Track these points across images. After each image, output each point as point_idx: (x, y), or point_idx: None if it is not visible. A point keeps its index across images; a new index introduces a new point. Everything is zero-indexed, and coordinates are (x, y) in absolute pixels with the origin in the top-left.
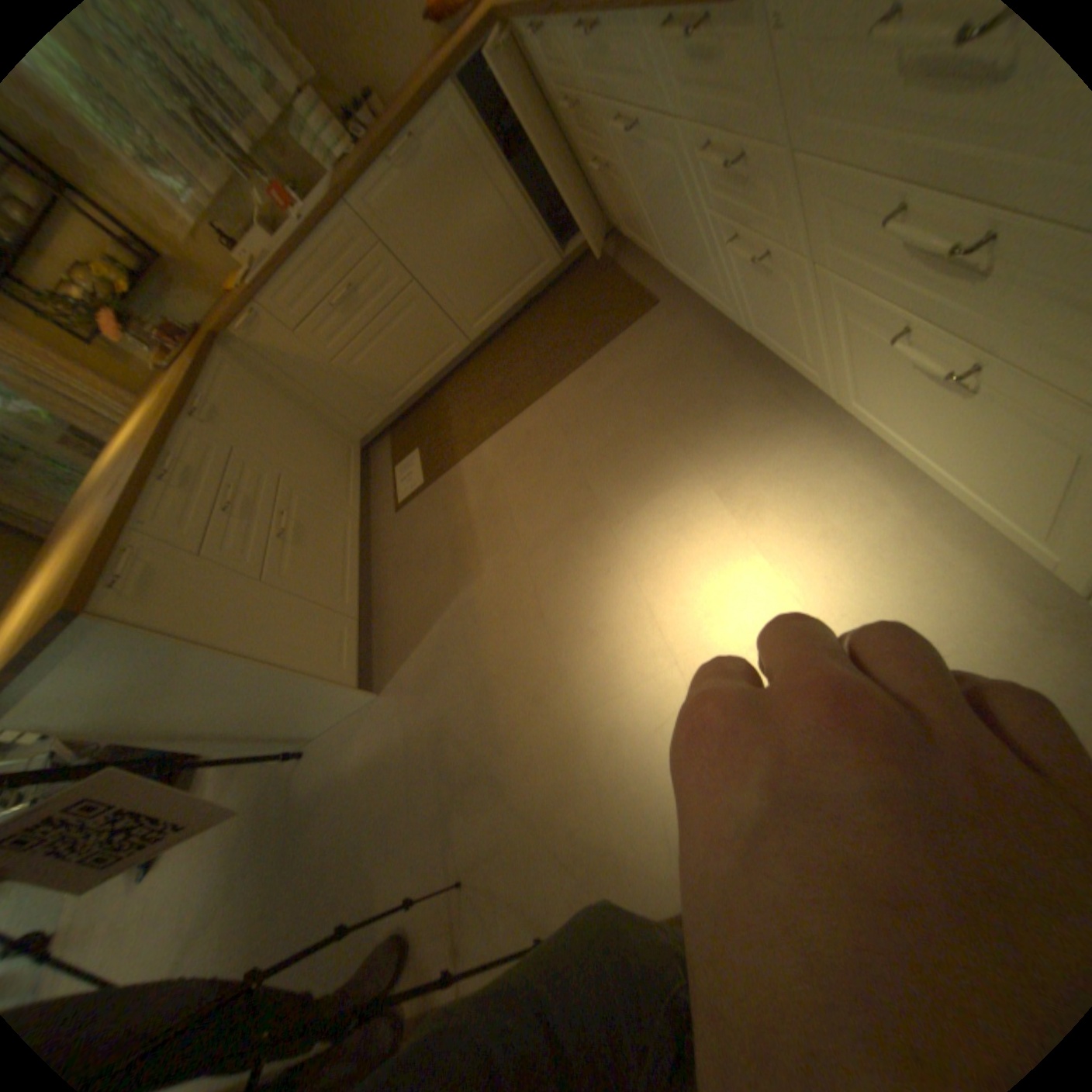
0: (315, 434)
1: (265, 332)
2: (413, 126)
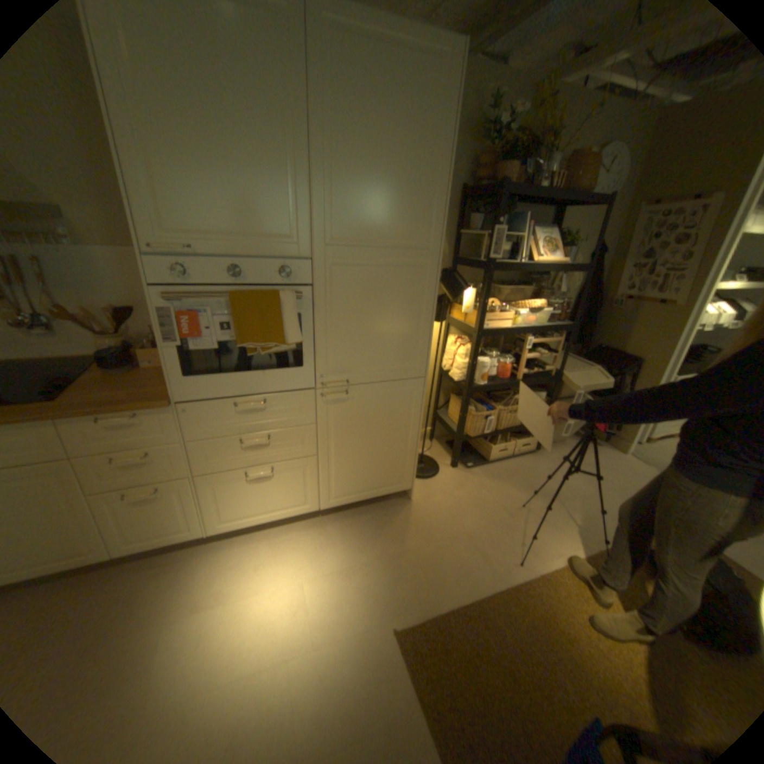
0: None
1: None
2: None
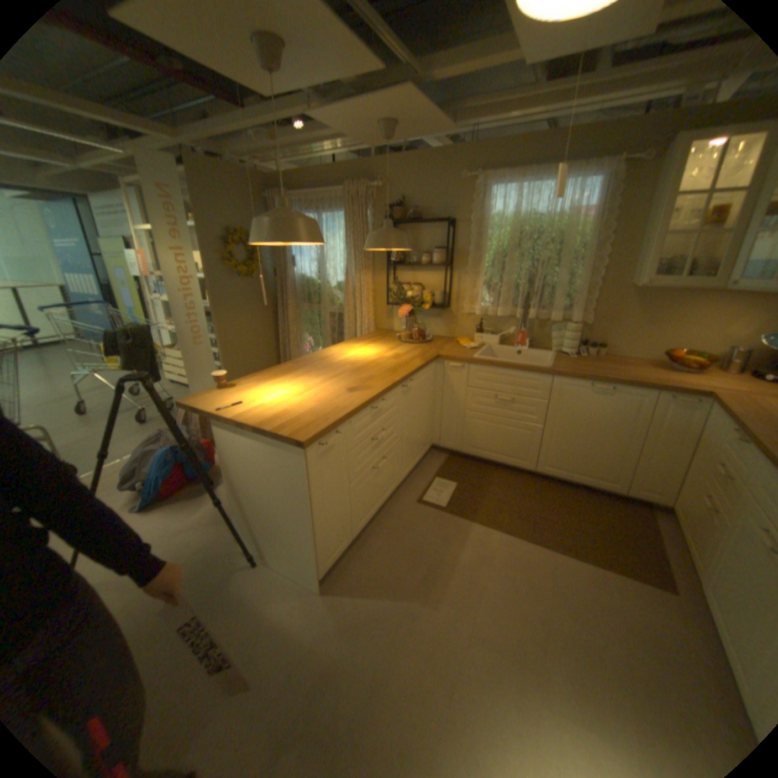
0: (423, 428)
1: (456, 376)
2: (619, 388)
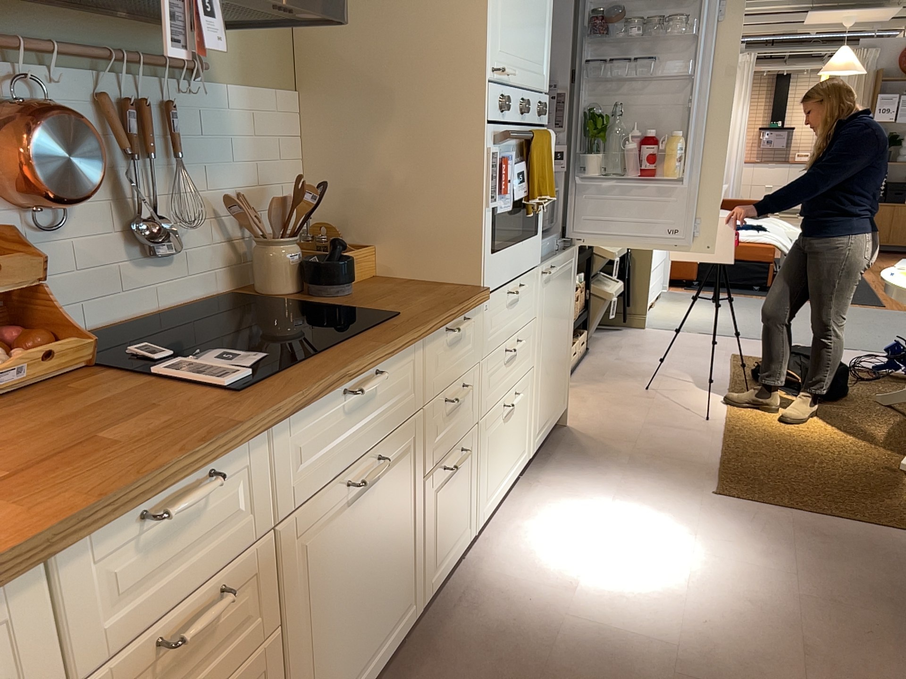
0: None
1: None
2: None
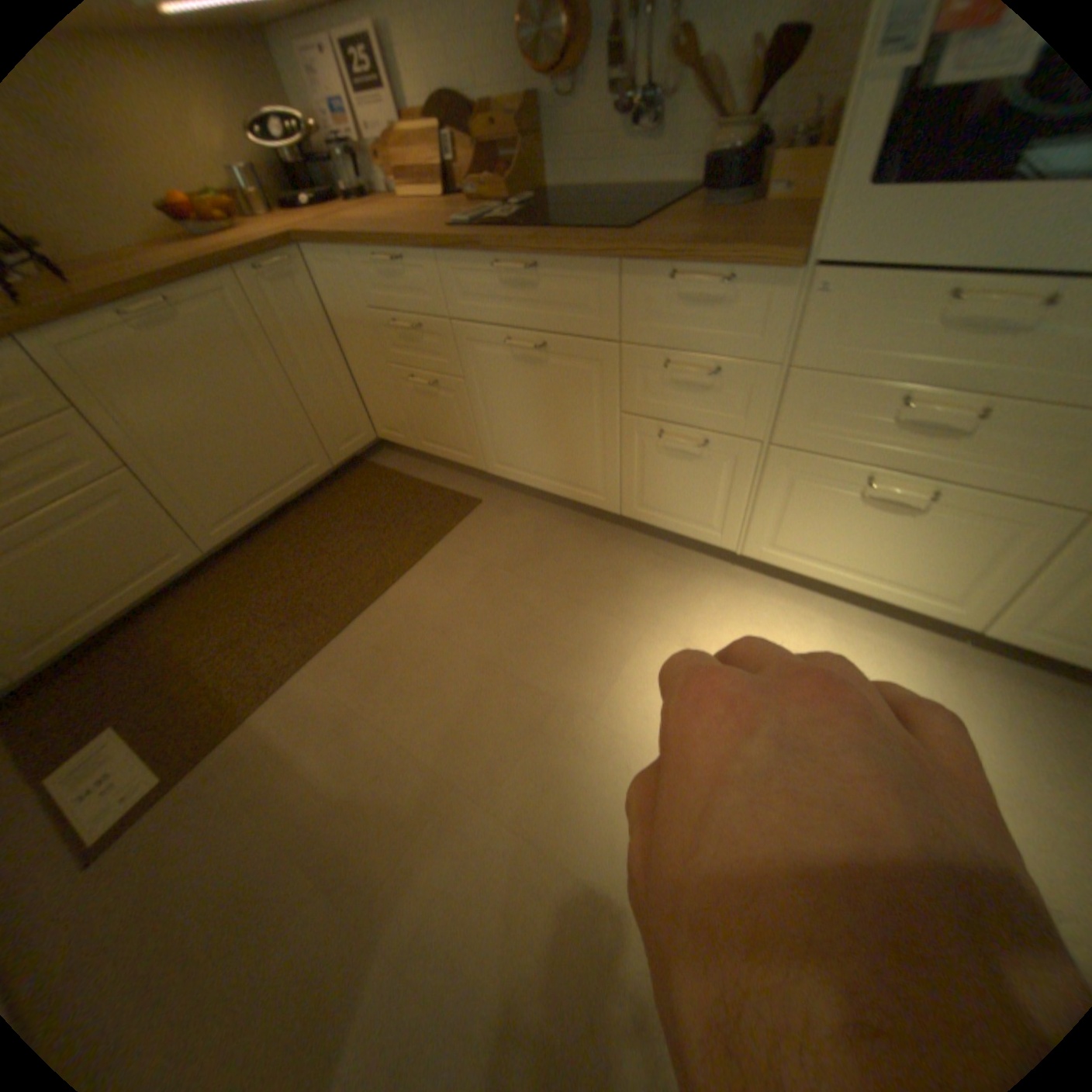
0: None
1: None
2: (169, 291)
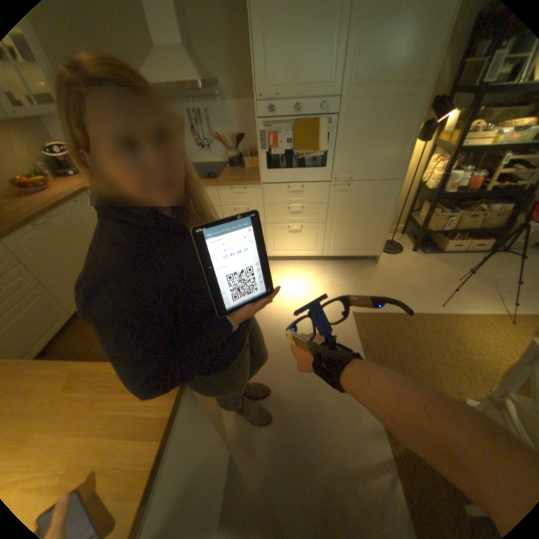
0: None
1: None
2: (48, 215)
